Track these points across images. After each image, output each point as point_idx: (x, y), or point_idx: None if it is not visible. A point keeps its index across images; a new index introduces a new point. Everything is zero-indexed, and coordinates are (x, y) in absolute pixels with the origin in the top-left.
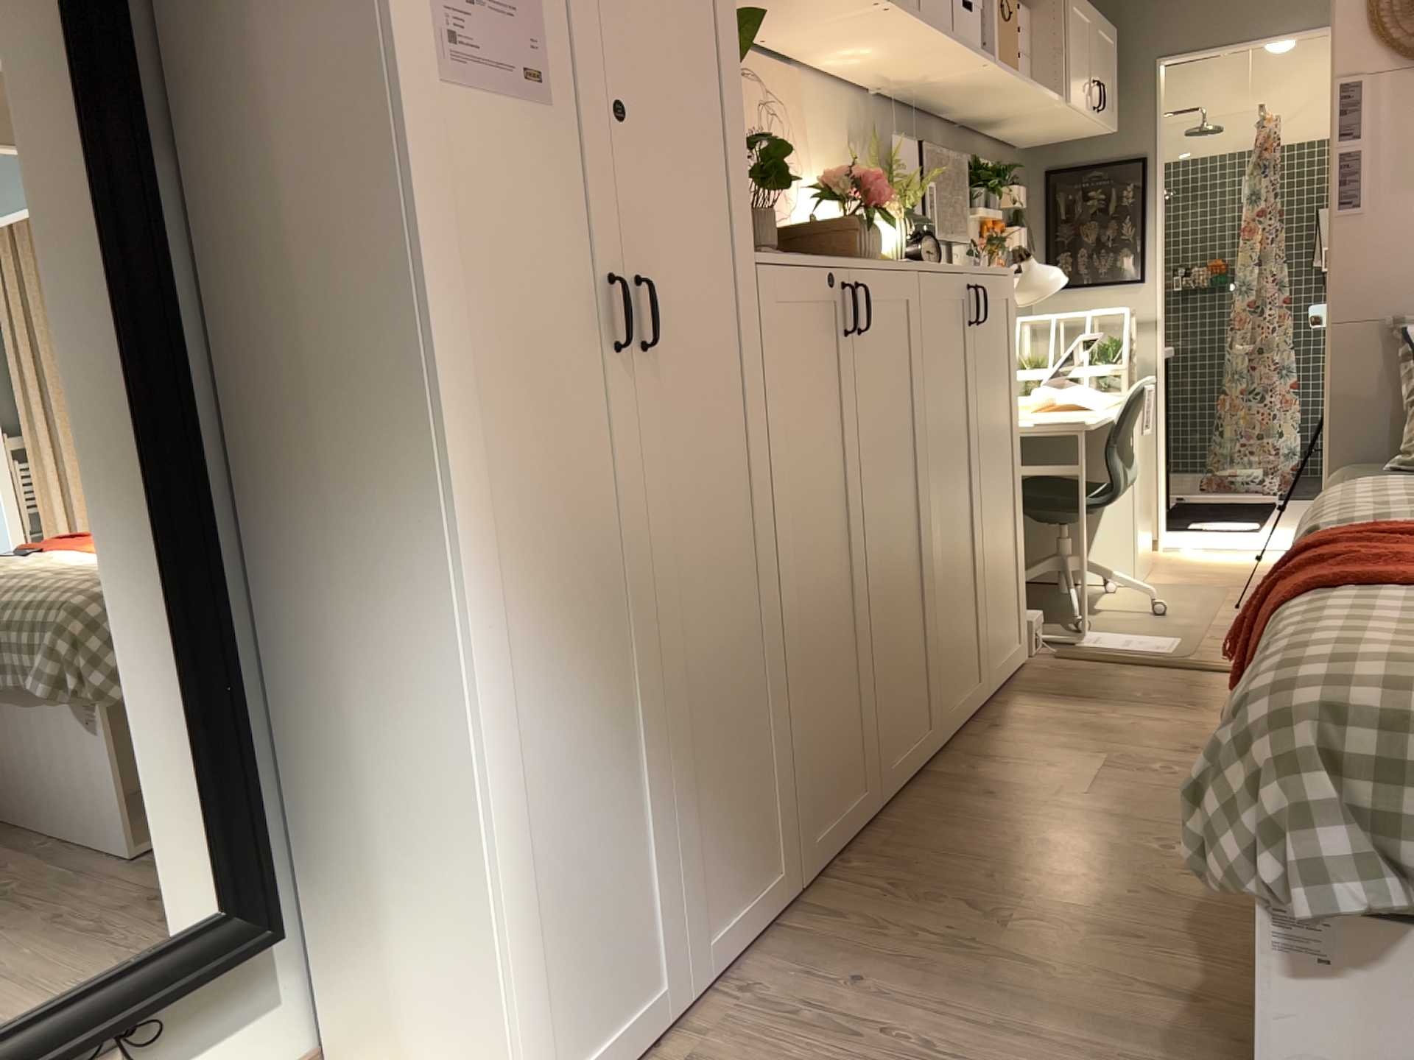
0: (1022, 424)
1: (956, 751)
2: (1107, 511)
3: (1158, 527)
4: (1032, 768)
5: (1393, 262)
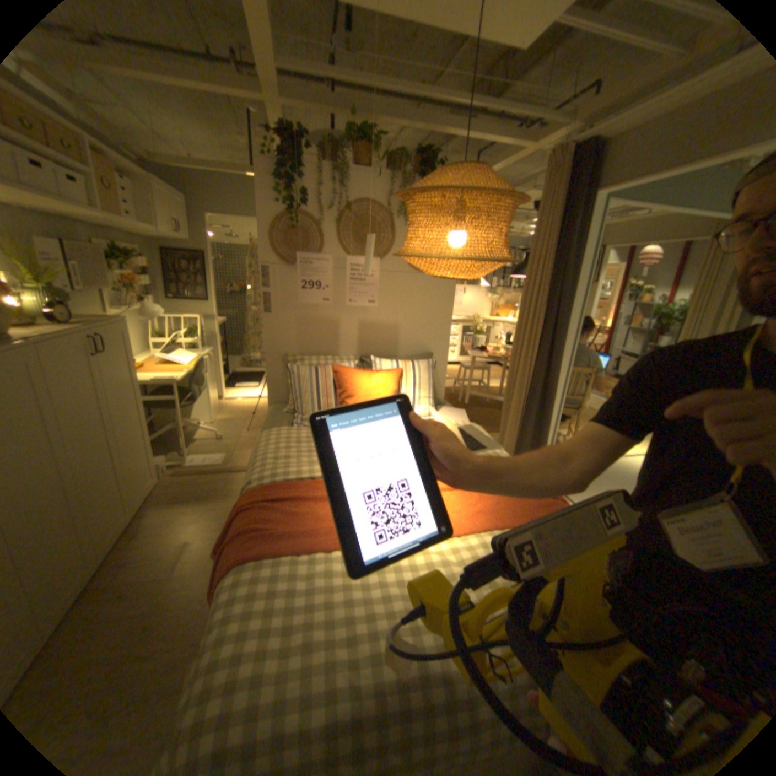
0: (149, 376)
1: (107, 567)
2: (200, 396)
3: (225, 390)
4: (148, 568)
5: (287, 333)
